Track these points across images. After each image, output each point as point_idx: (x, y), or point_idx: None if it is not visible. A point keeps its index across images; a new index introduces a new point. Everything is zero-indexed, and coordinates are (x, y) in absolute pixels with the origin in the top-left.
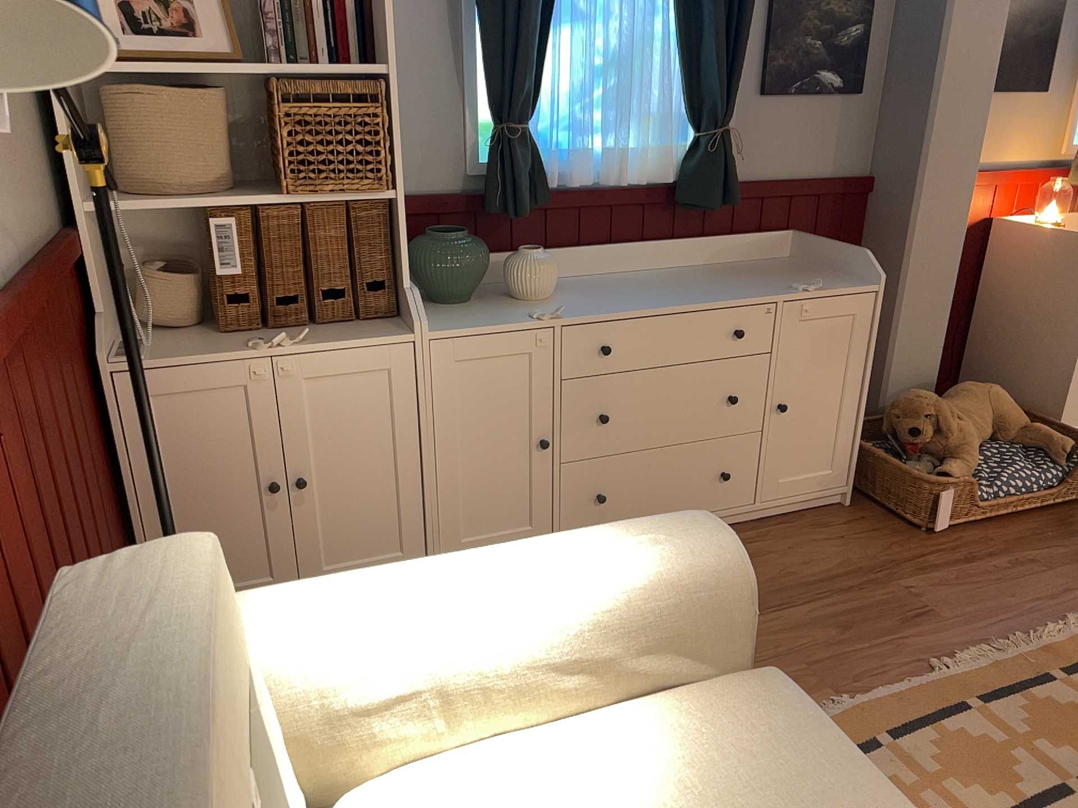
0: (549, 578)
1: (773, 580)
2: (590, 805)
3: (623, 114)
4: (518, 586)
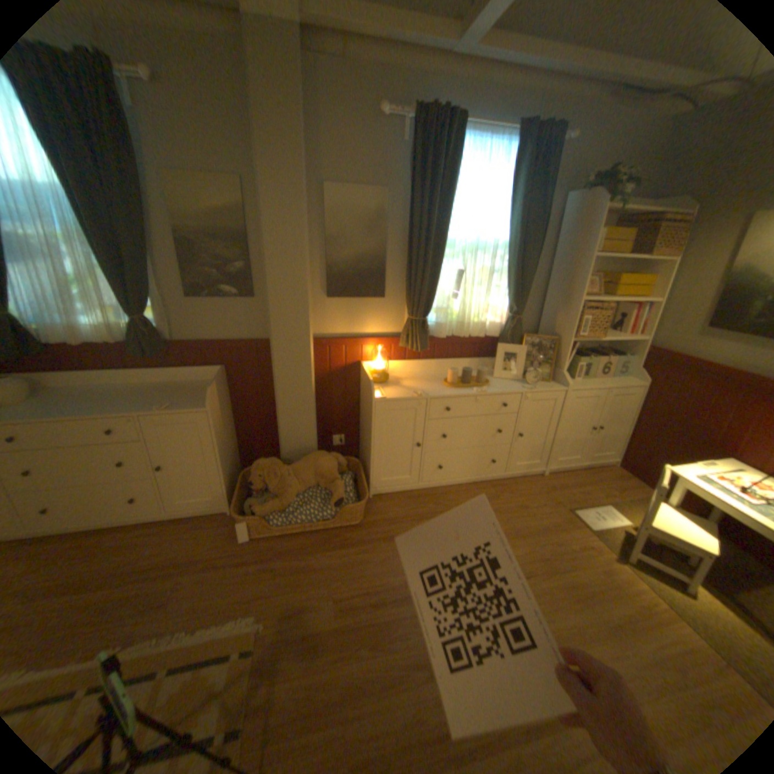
0: None
1: (117, 568)
2: None
3: (65, 308)
4: None
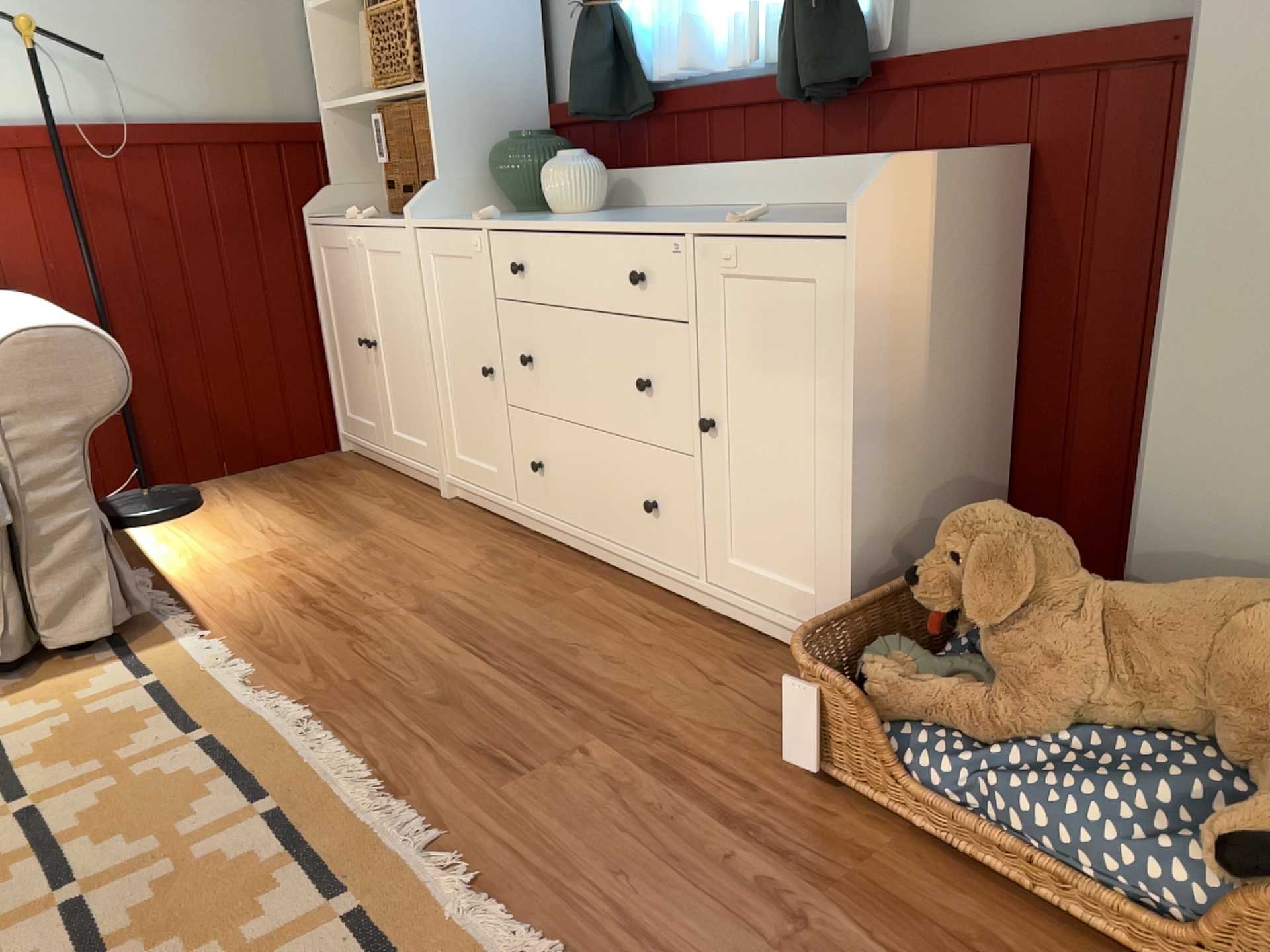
0: None
1: (546, 643)
2: None
3: None
4: None
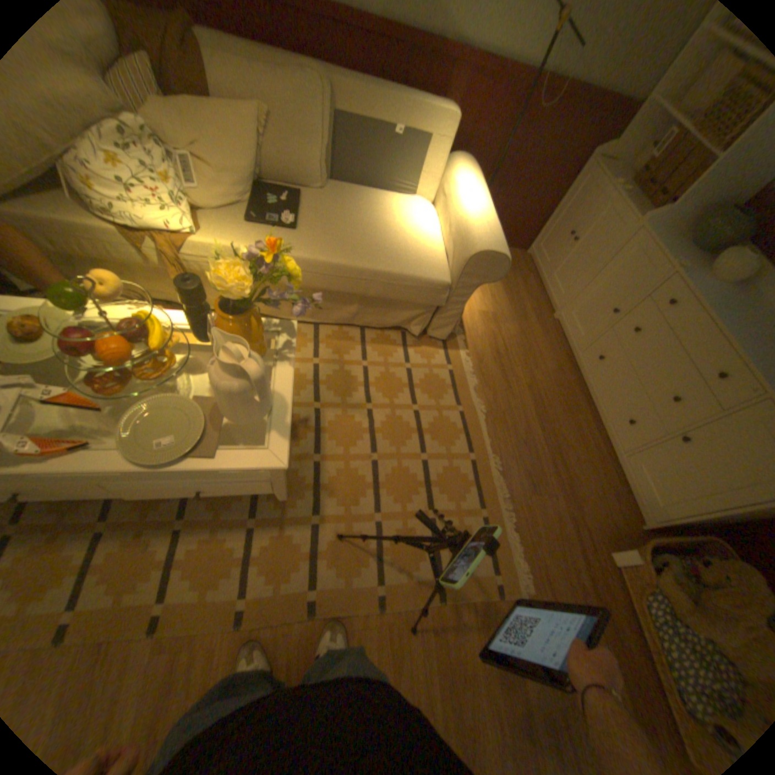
0: (473, 211)
1: (562, 438)
2: (413, 229)
3: None
4: (471, 205)
